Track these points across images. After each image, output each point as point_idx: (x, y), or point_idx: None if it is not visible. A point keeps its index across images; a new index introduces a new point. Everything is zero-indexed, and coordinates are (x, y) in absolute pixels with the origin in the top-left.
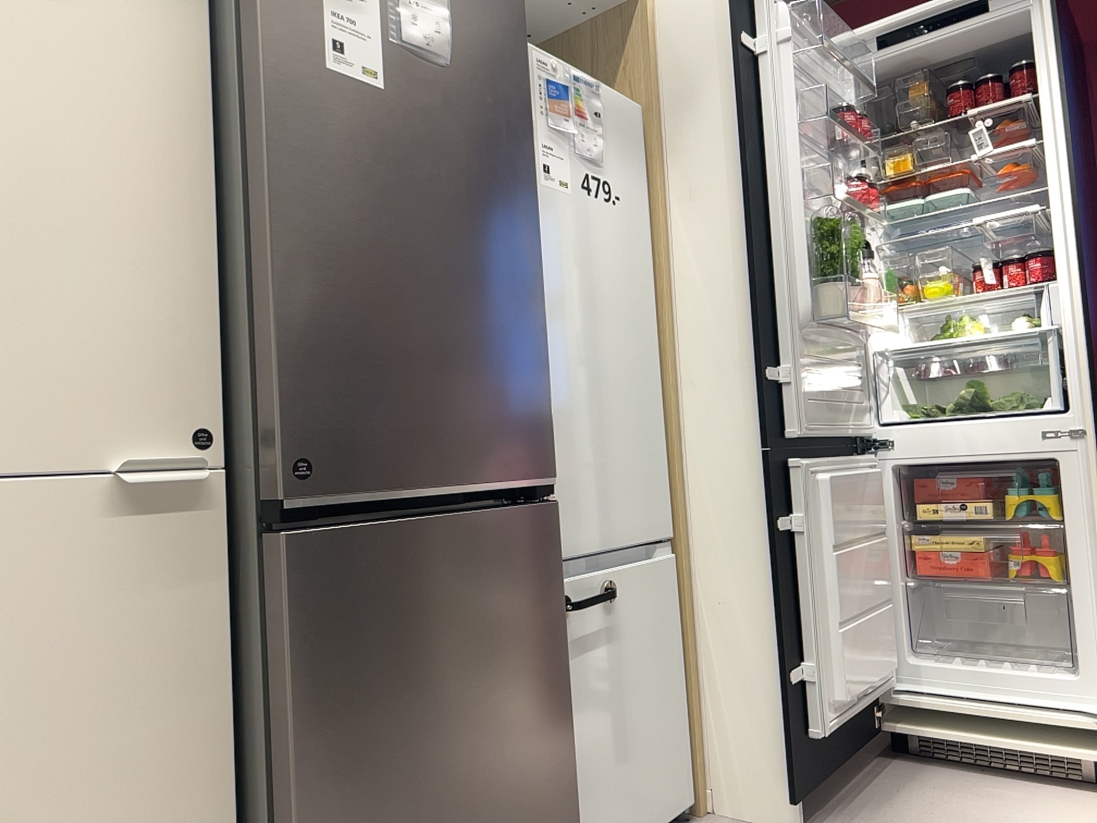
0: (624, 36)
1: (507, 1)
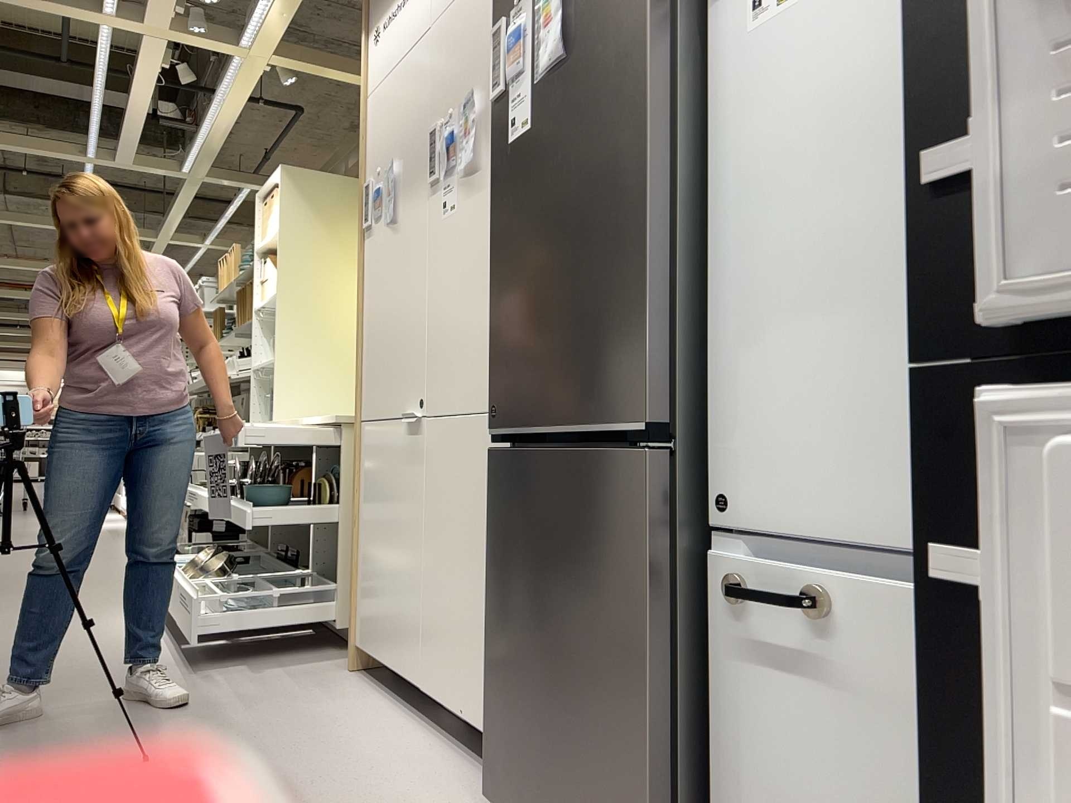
0: None
1: None
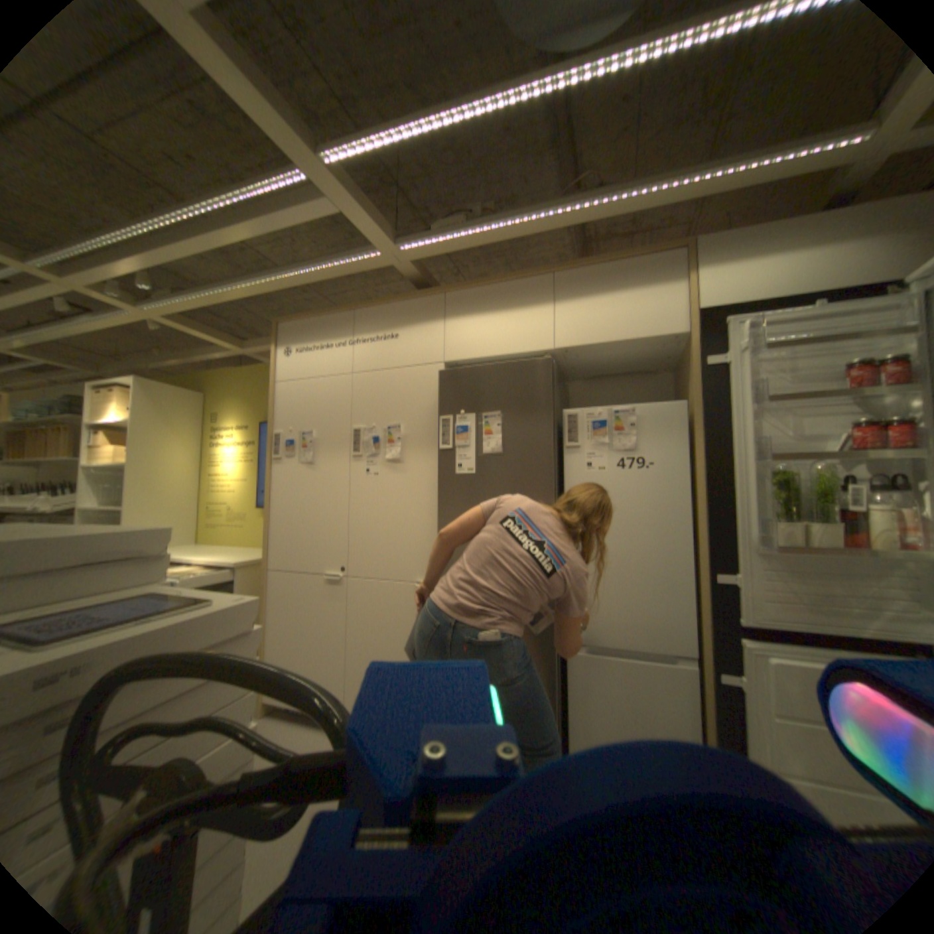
0: (688, 356)
1: (538, 413)
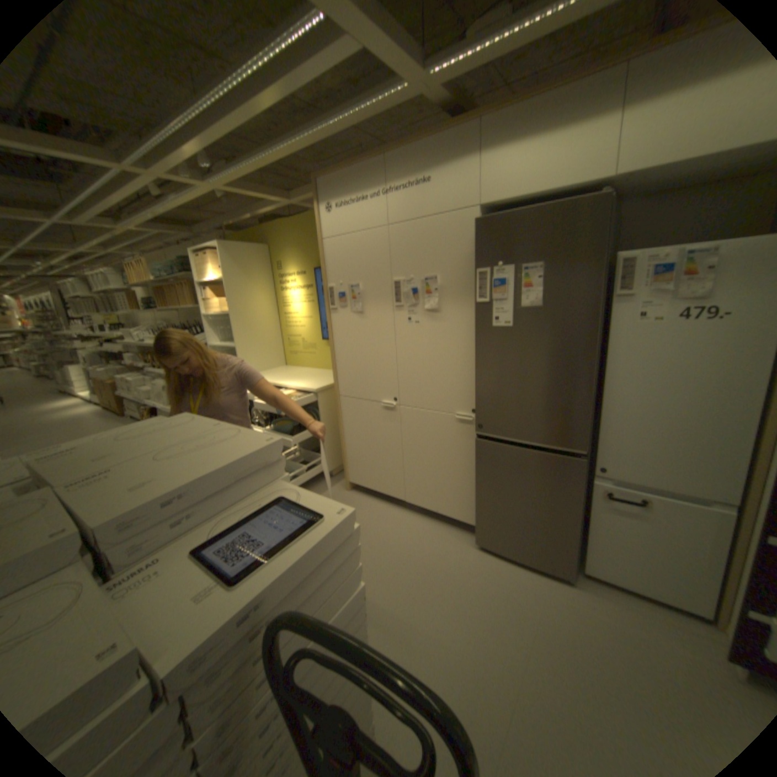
0: None
1: (589, 261)
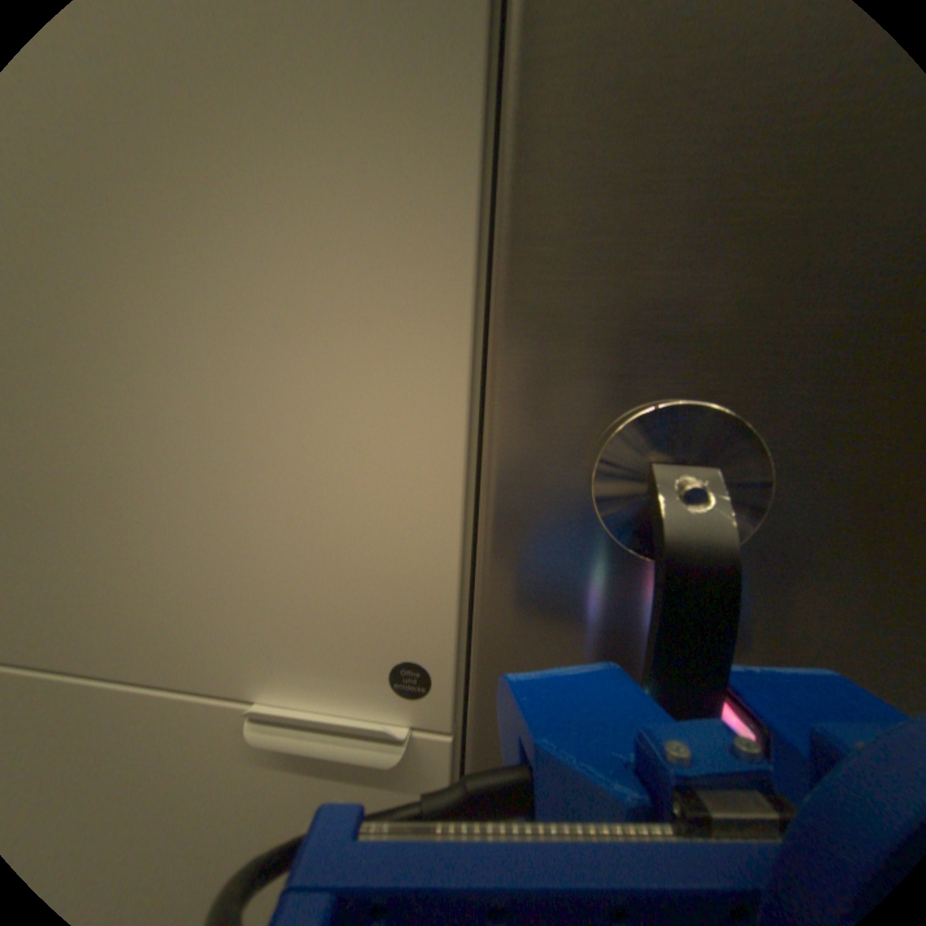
0: None
1: None
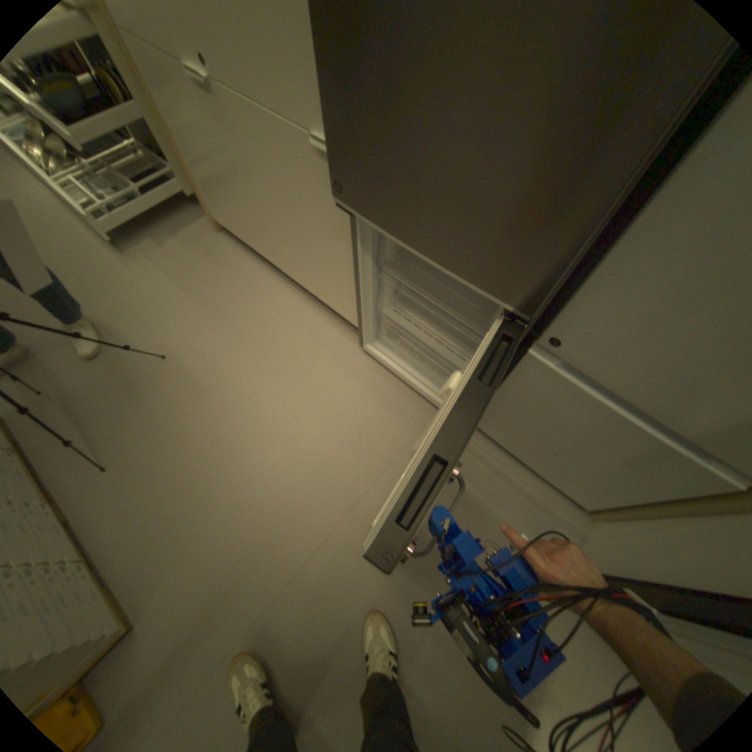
0: None
1: None
